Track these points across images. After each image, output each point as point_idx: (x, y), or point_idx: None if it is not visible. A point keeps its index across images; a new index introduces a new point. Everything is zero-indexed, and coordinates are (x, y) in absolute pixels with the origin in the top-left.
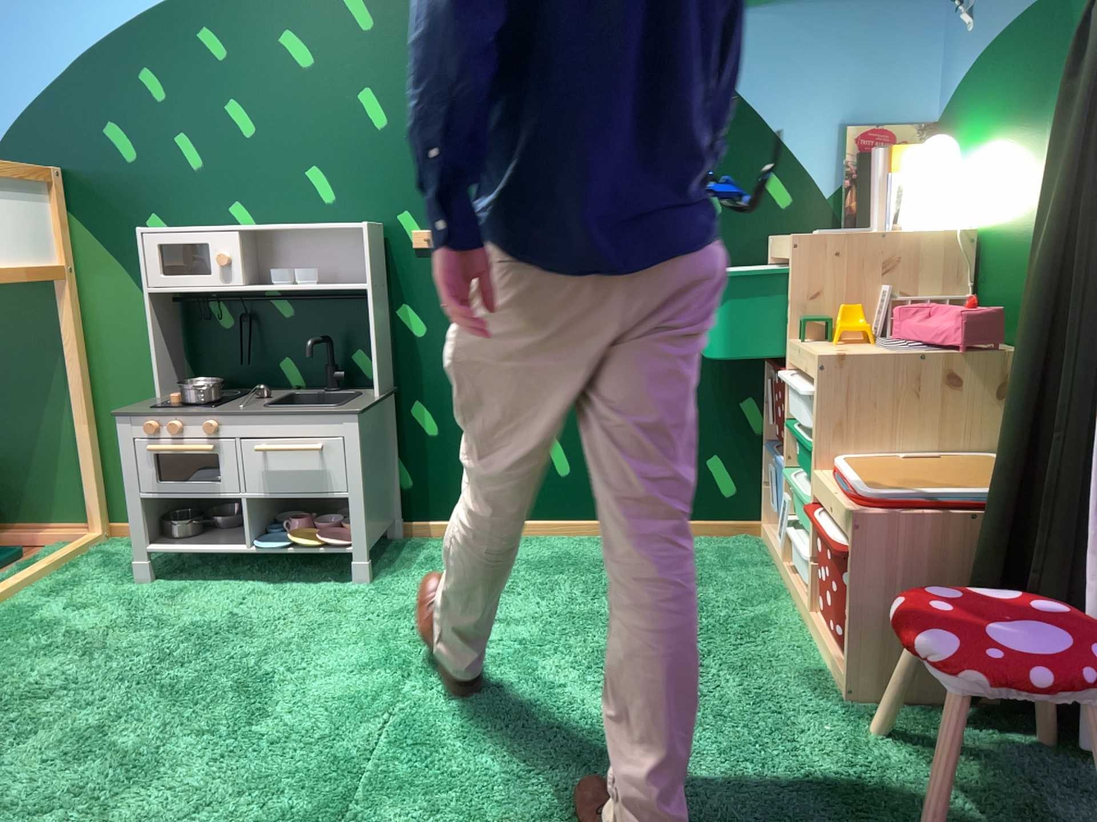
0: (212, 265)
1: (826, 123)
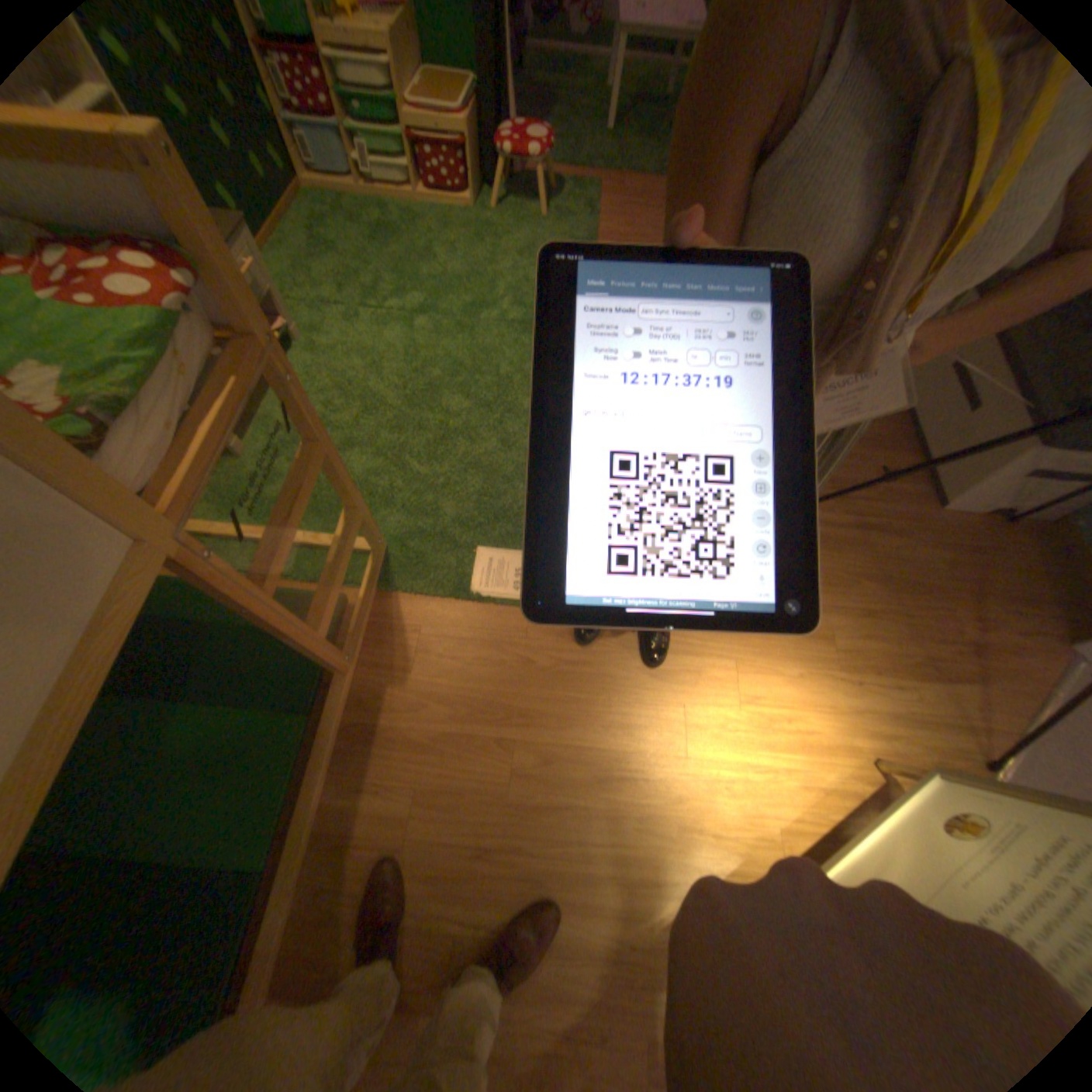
0: None
1: None
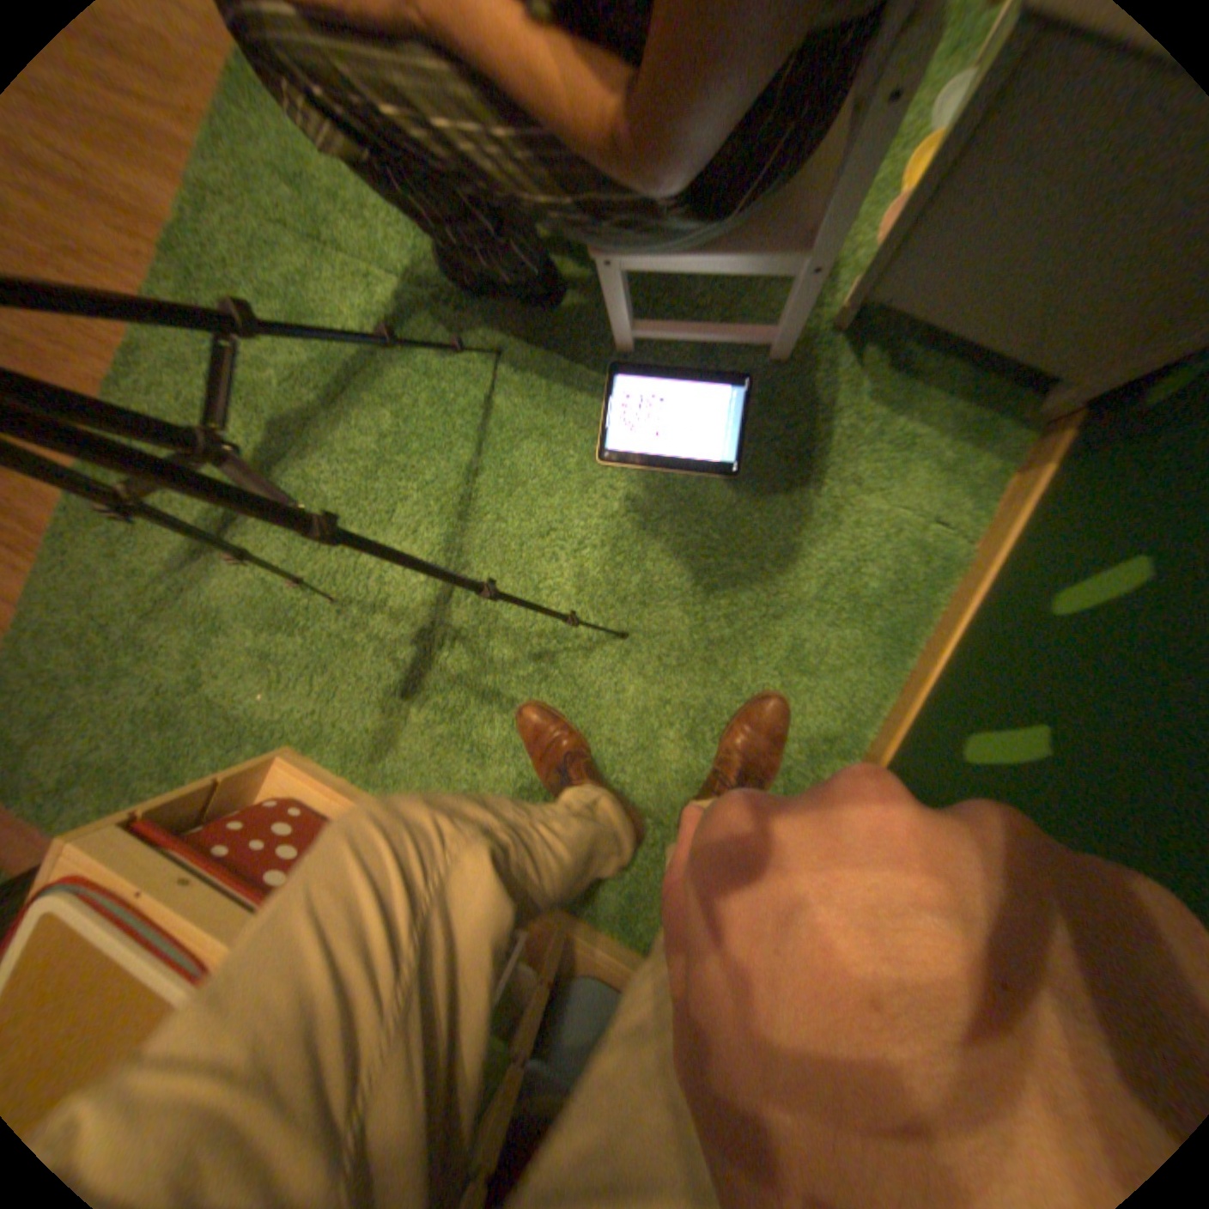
0: None
1: None
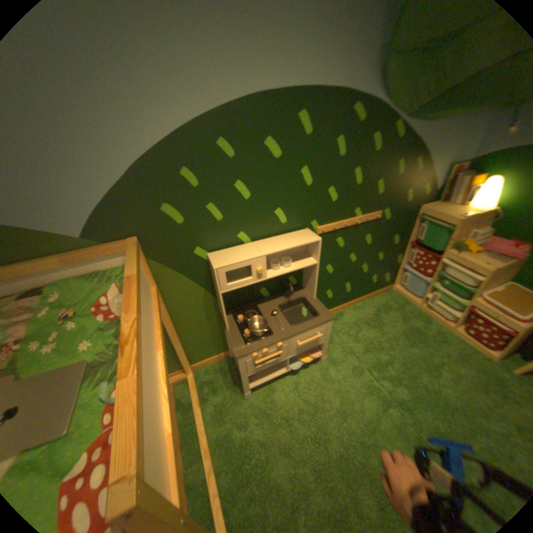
0: (253, 274)
1: (447, 163)
